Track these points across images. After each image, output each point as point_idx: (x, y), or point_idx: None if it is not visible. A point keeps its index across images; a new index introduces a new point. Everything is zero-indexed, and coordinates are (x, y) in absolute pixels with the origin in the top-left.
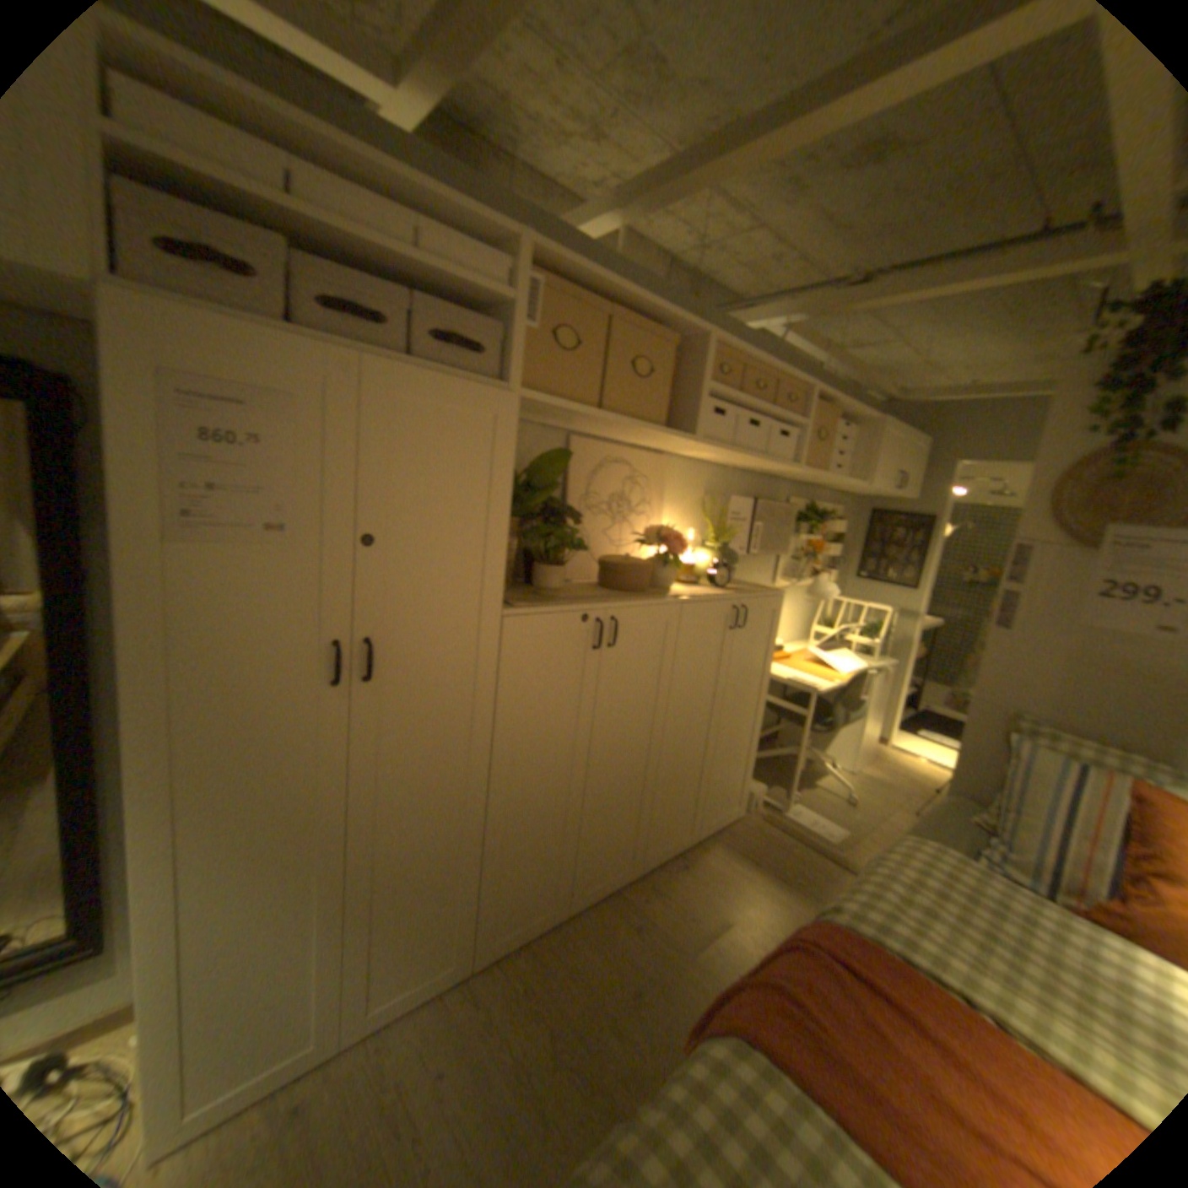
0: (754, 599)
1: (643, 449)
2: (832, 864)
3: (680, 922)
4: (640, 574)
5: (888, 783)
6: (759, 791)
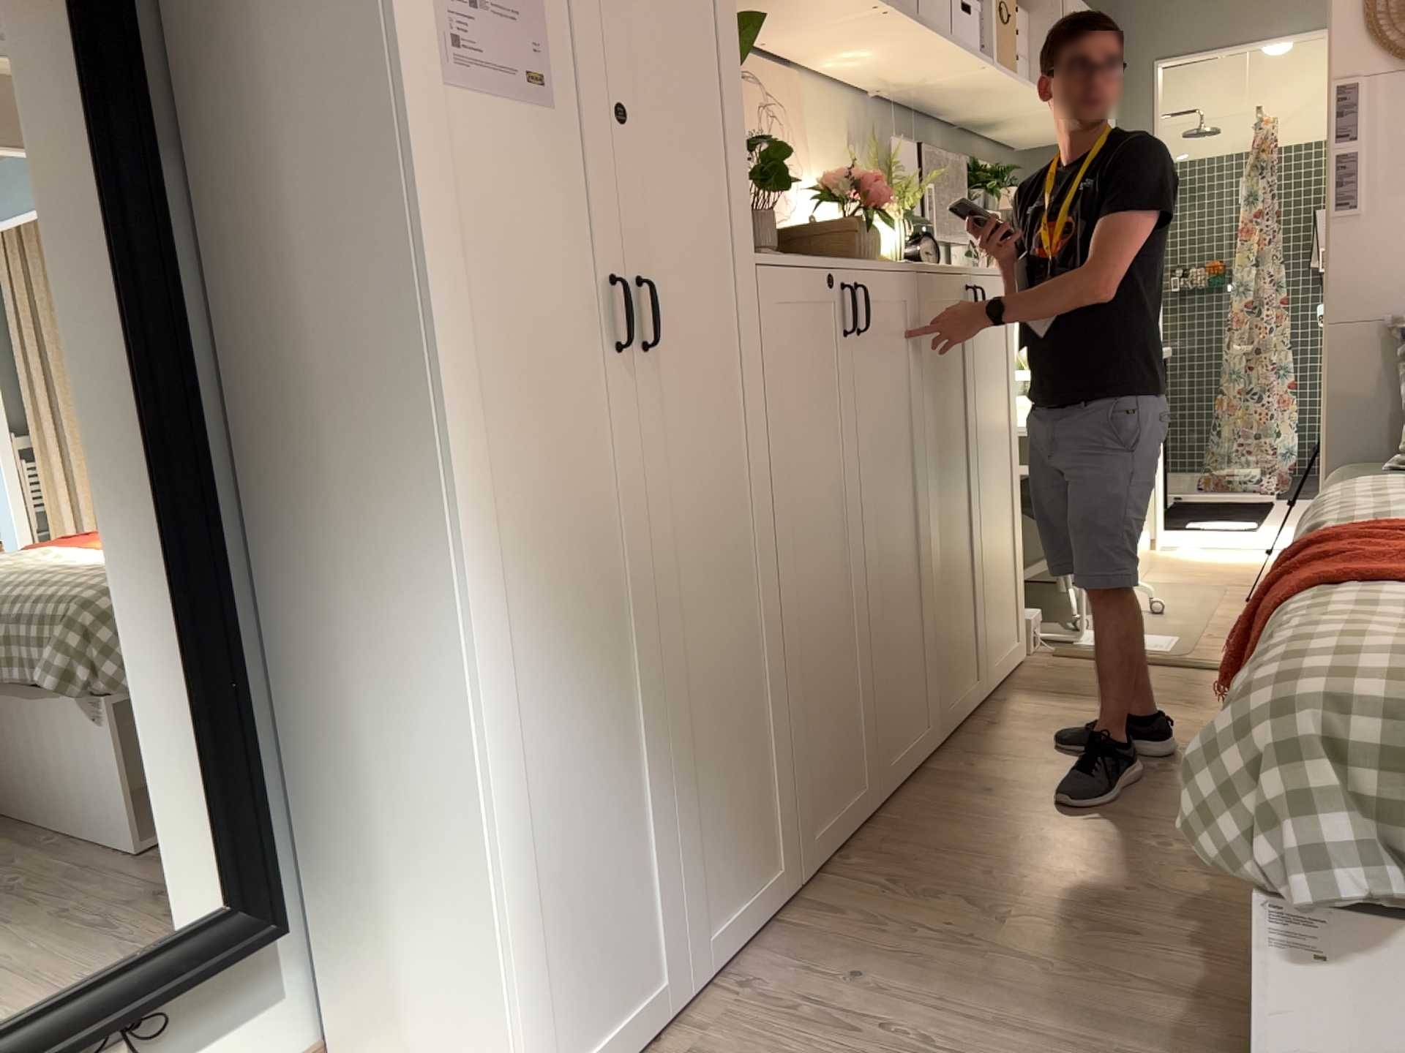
0: (985, 276)
1: (767, 58)
2: (1182, 668)
3: (1036, 770)
4: (849, 233)
5: (1187, 580)
6: (1035, 616)
